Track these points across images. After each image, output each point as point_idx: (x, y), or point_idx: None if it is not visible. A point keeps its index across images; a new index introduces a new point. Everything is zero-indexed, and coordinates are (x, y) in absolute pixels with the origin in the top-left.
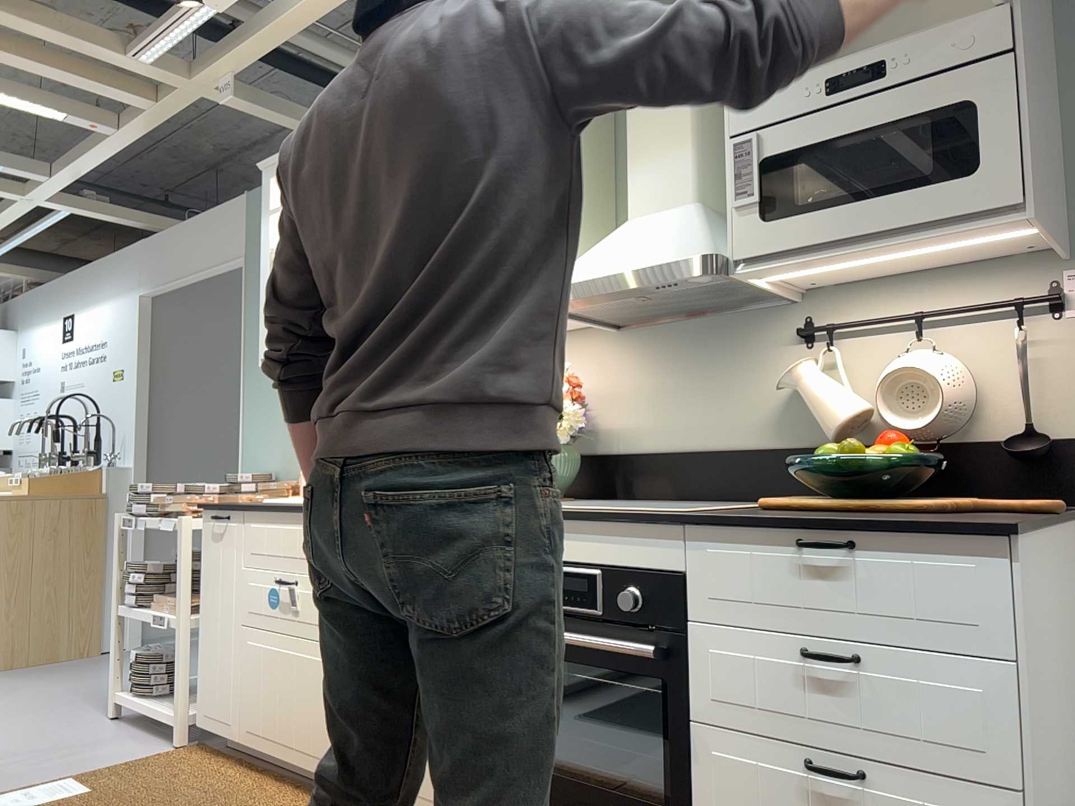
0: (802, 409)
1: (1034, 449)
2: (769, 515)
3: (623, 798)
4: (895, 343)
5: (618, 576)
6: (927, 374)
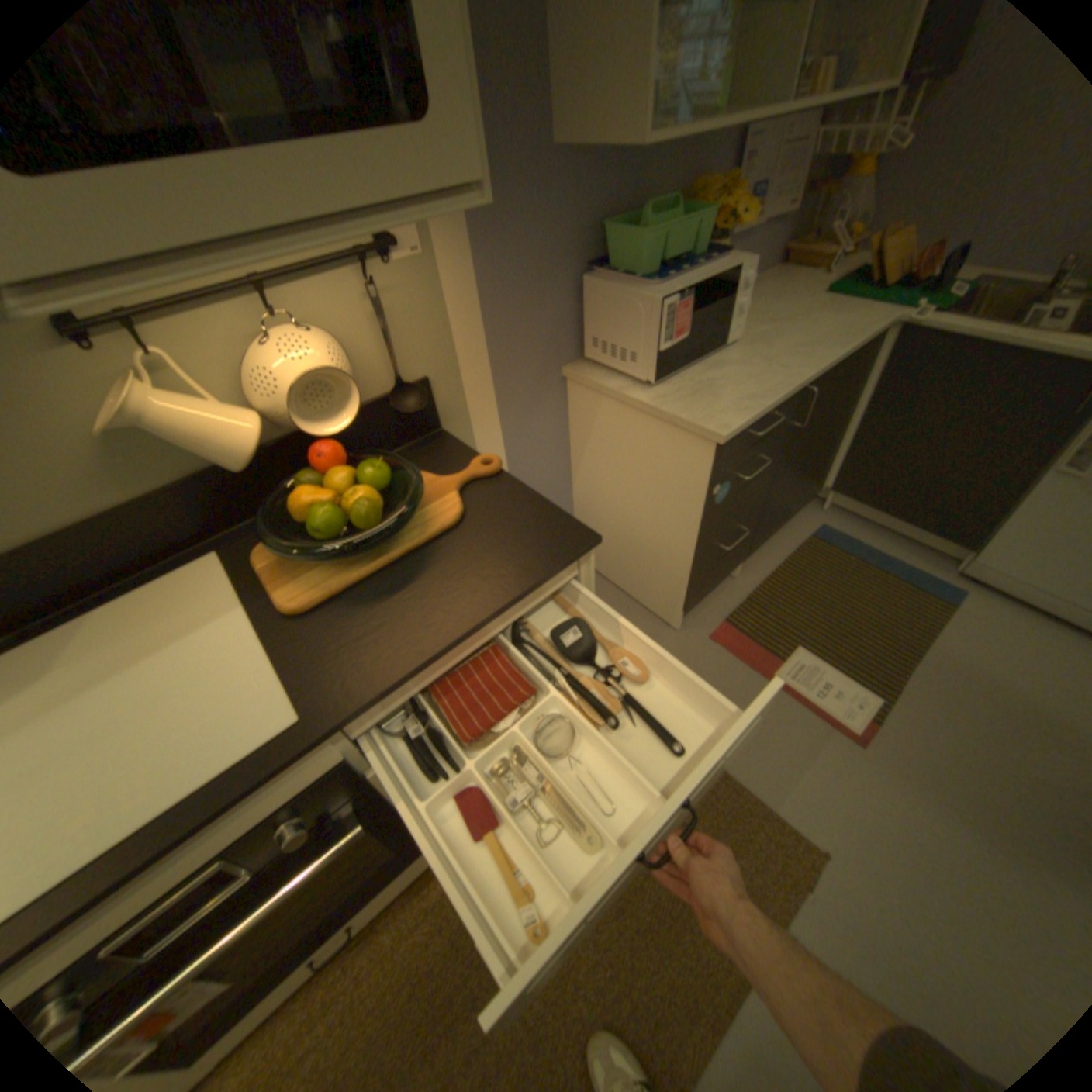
0: (139, 438)
1: (418, 401)
2: (409, 650)
3: (355, 892)
4: (229, 316)
5: (248, 837)
6: (330, 368)
